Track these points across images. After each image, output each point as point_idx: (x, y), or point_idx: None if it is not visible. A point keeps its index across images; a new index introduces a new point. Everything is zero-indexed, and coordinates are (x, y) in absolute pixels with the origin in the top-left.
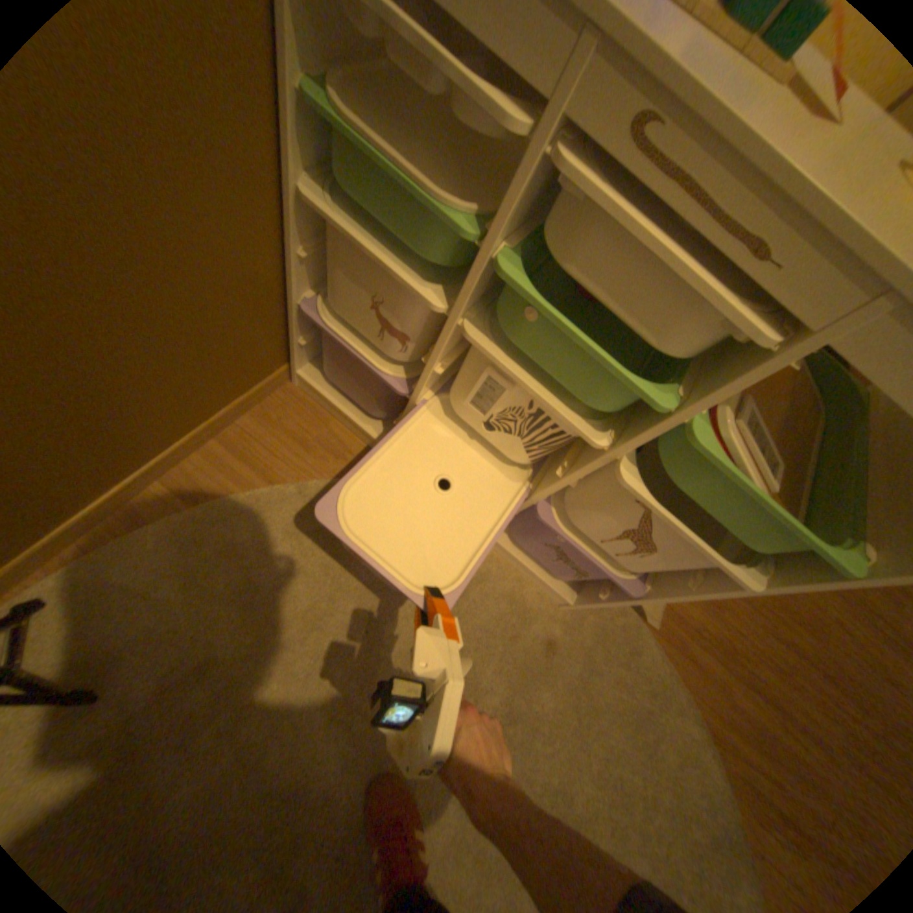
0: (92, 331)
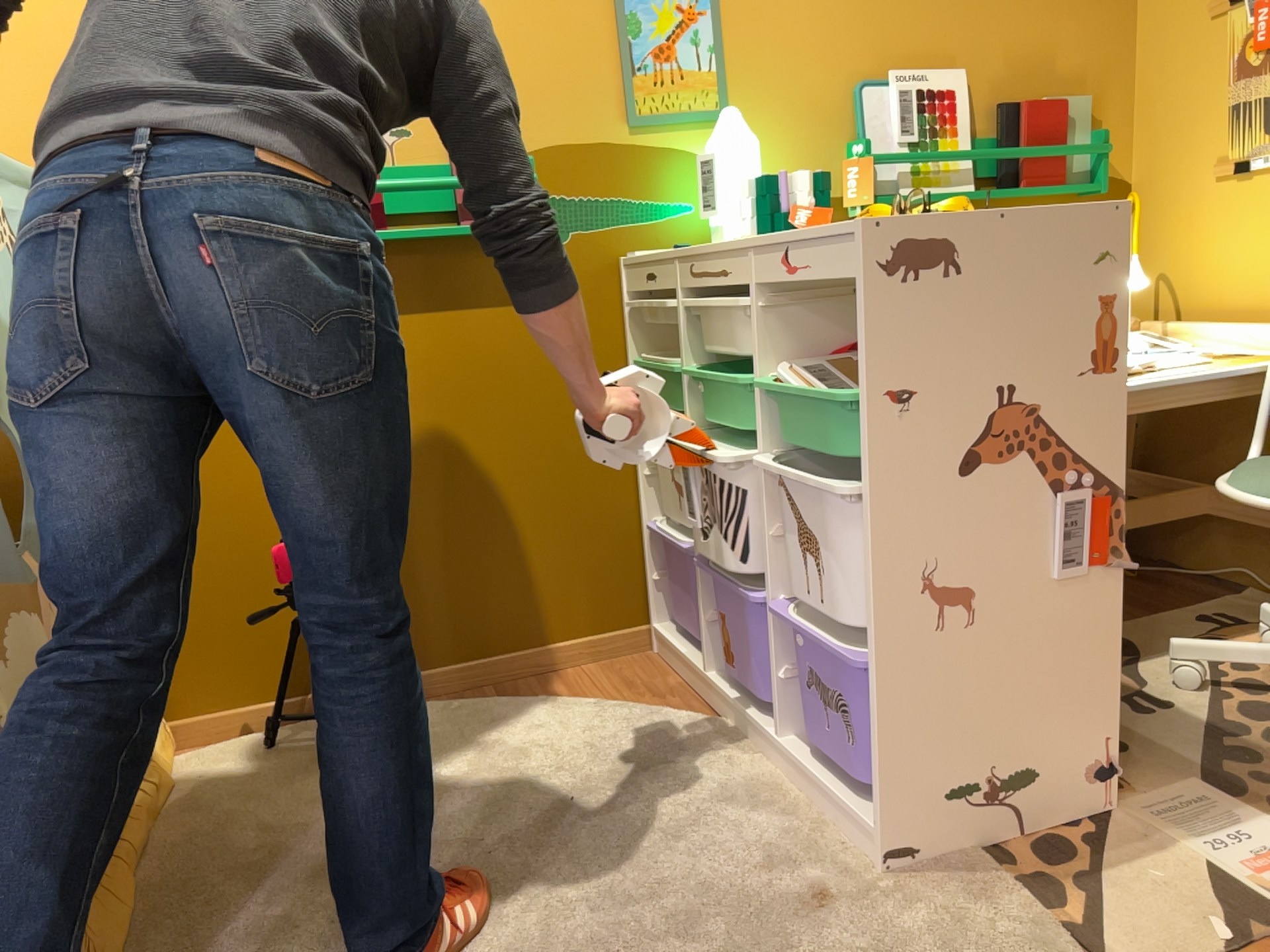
0: (496, 486)
